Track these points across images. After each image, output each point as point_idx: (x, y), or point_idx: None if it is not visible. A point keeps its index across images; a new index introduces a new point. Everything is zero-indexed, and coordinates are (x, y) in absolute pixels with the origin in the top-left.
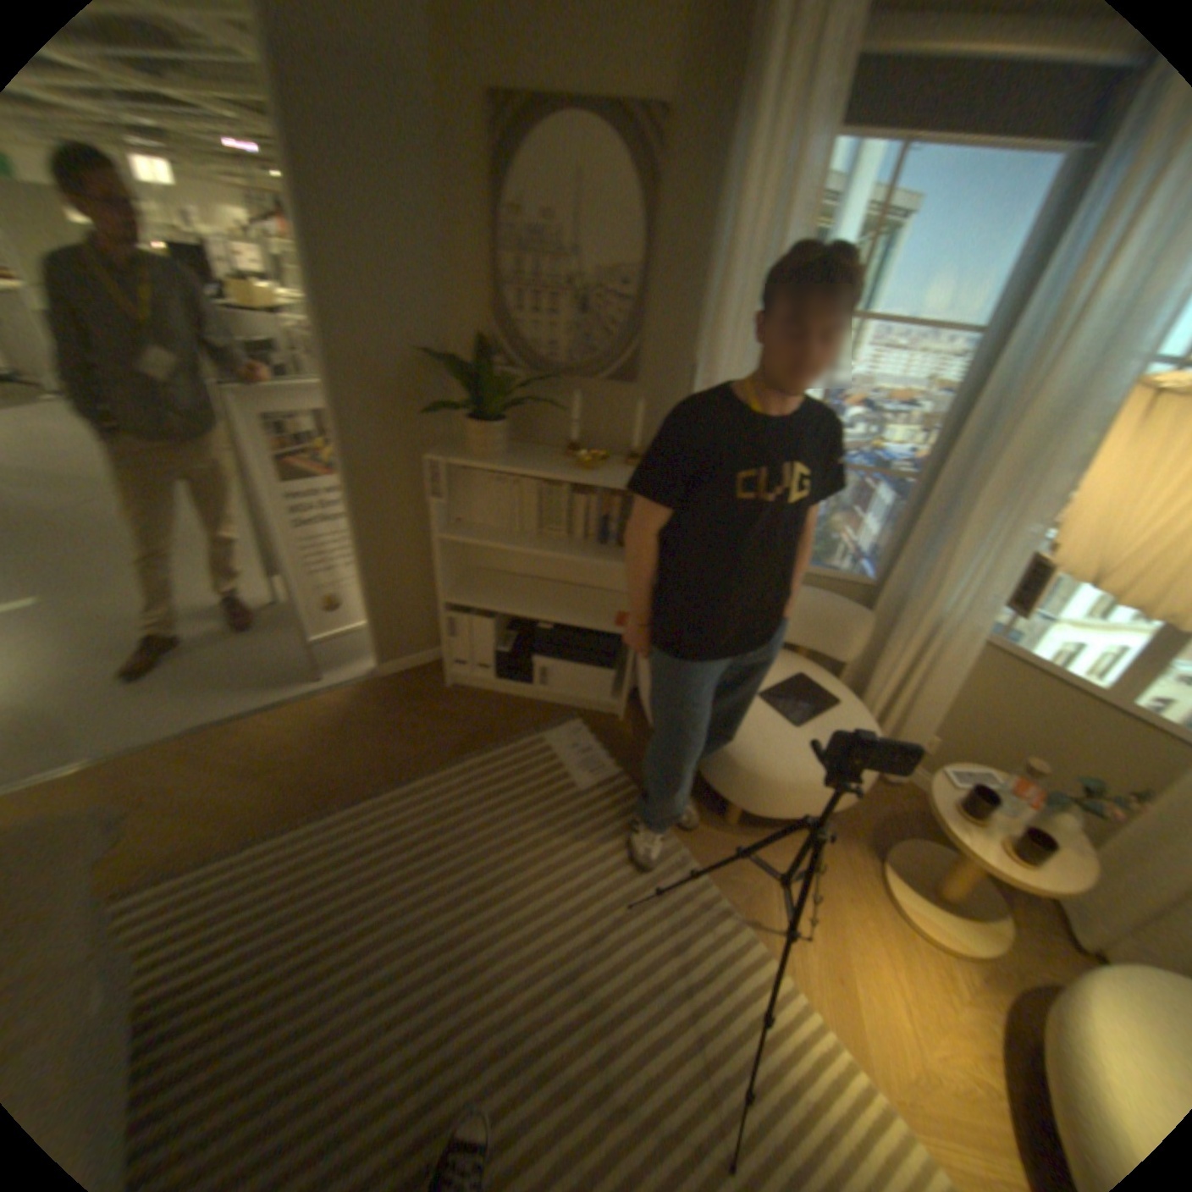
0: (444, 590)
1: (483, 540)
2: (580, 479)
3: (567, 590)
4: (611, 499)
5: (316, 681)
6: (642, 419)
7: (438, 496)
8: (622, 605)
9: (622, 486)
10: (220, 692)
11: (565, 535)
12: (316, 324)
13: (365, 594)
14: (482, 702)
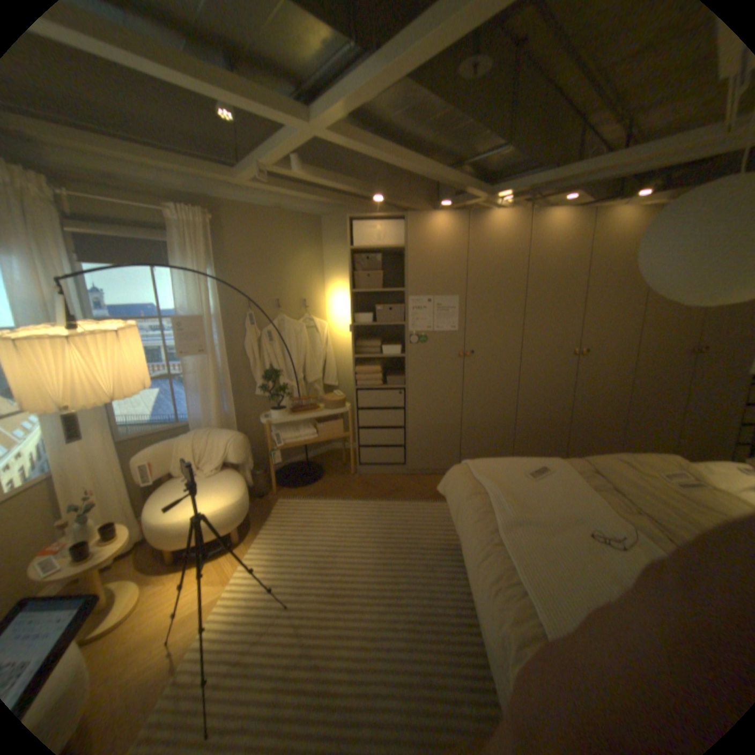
0: None
1: None
2: None
3: None
4: None
5: None
6: None
7: None
8: None
9: None
10: None
11: None
12: None
13: None
14: None
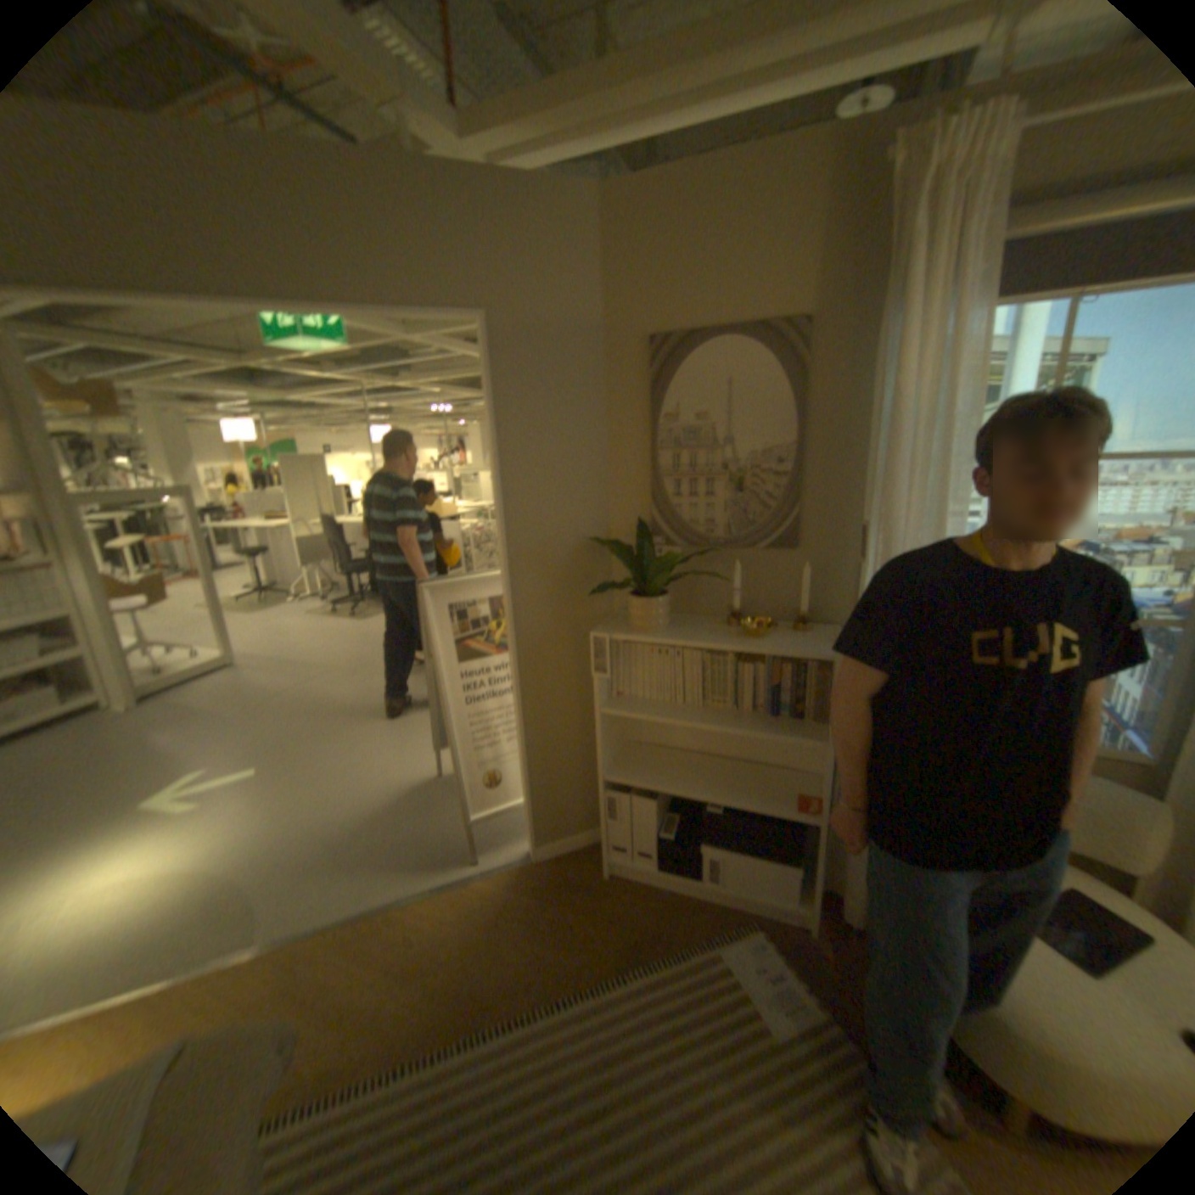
0: (602, 767)
1: (643, 713)
2: (747, 647)
3: (733, 766)
4: (780, 666)
5: (469, 865)
6: (807, 582)
7: (600, 670)
8: (801, 786)
9: (795, 652)
10: (382, 873)
11: (729, 706)
12: (500, 527)
13: (523, 770)
14: (642, 900)
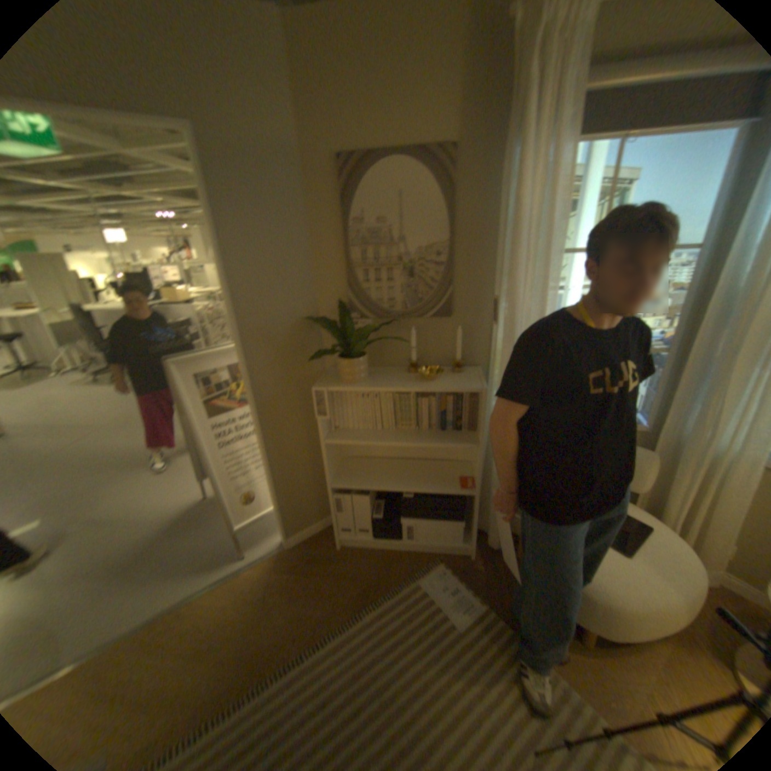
0: (330, 479)
1: (356, 439)
2: (425, 388)
3: (416, 464)
4: (446, 397)
5: (238, 559)
6: (460, 339)
7: (322, 413)
8: (460, 470)
9: (457, 388)
10: (169, 580)
11: (413, 426)
12: (230, 310)
13: (271, 488)
14: (364, 558)
